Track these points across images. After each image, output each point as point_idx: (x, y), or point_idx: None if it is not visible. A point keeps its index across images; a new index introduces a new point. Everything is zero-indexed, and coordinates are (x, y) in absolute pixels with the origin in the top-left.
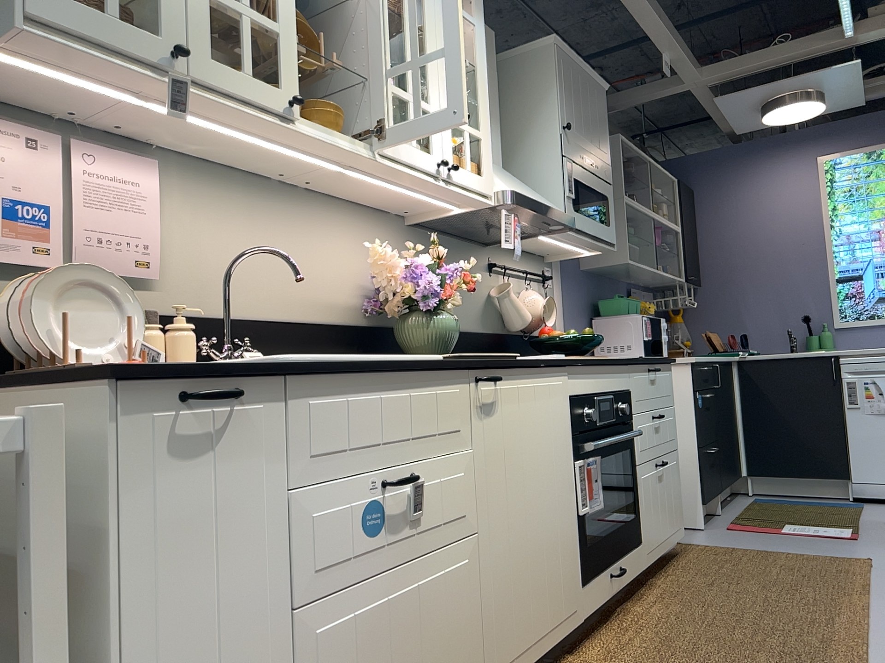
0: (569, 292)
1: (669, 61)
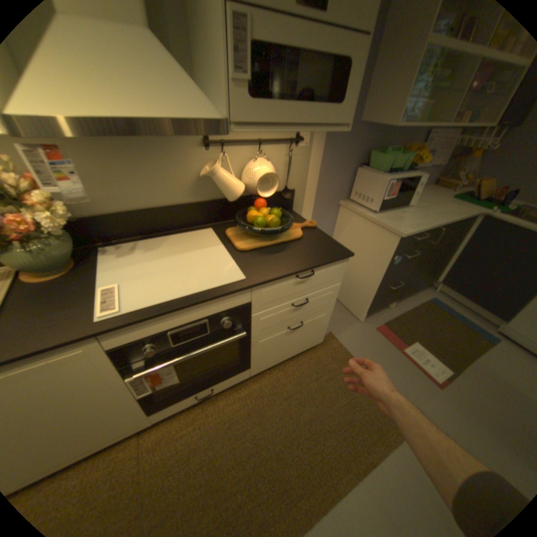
0: (332, 147)
1: None
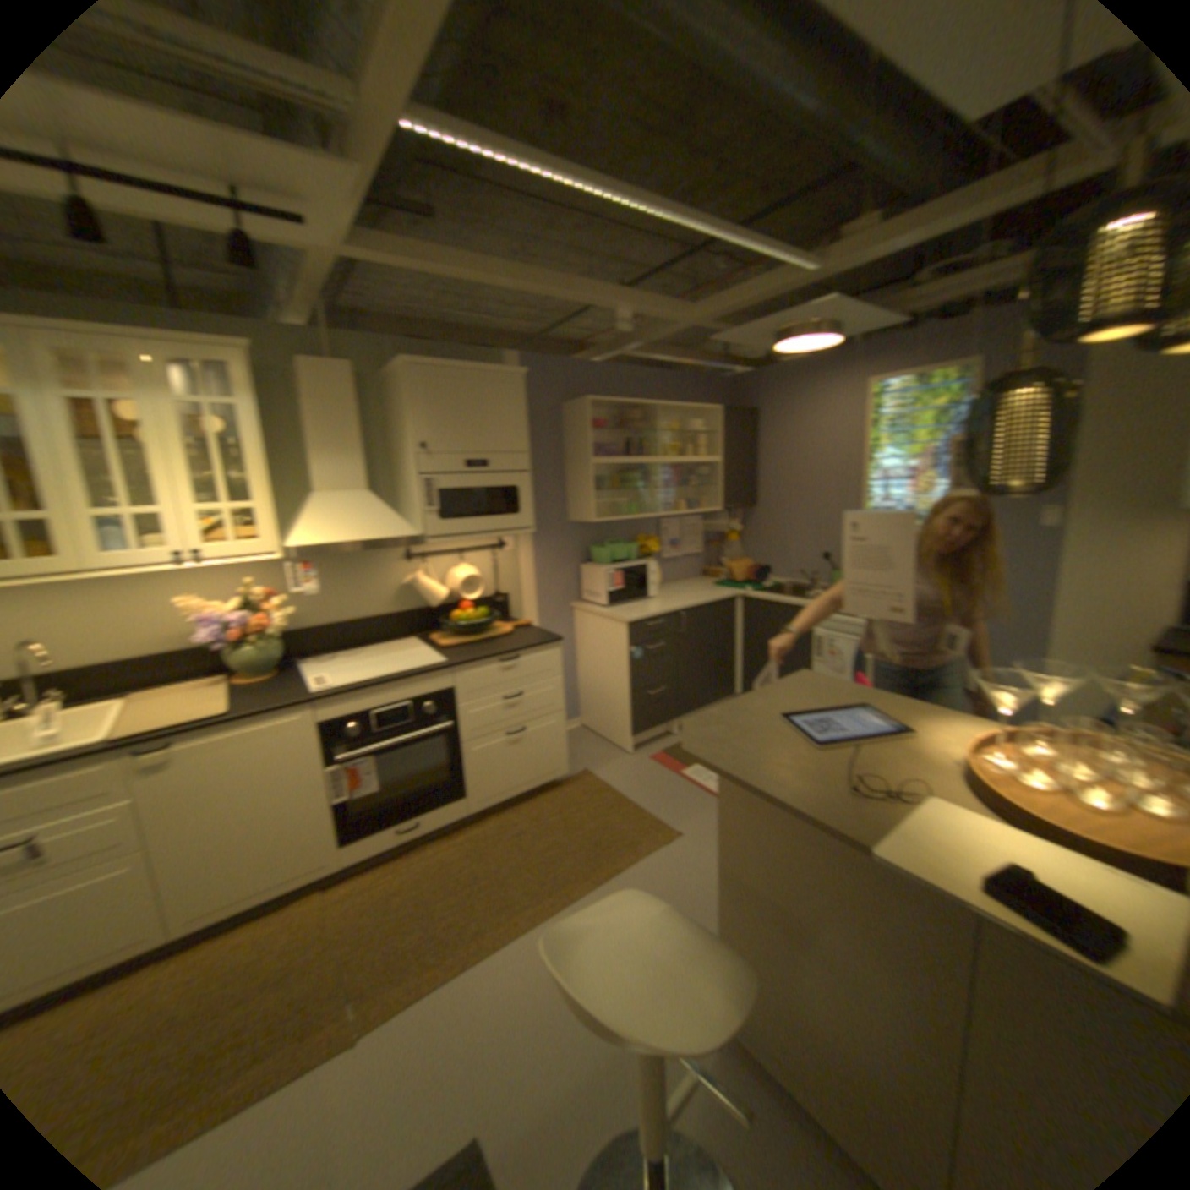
0: (540, 548)
1: (626, 313)
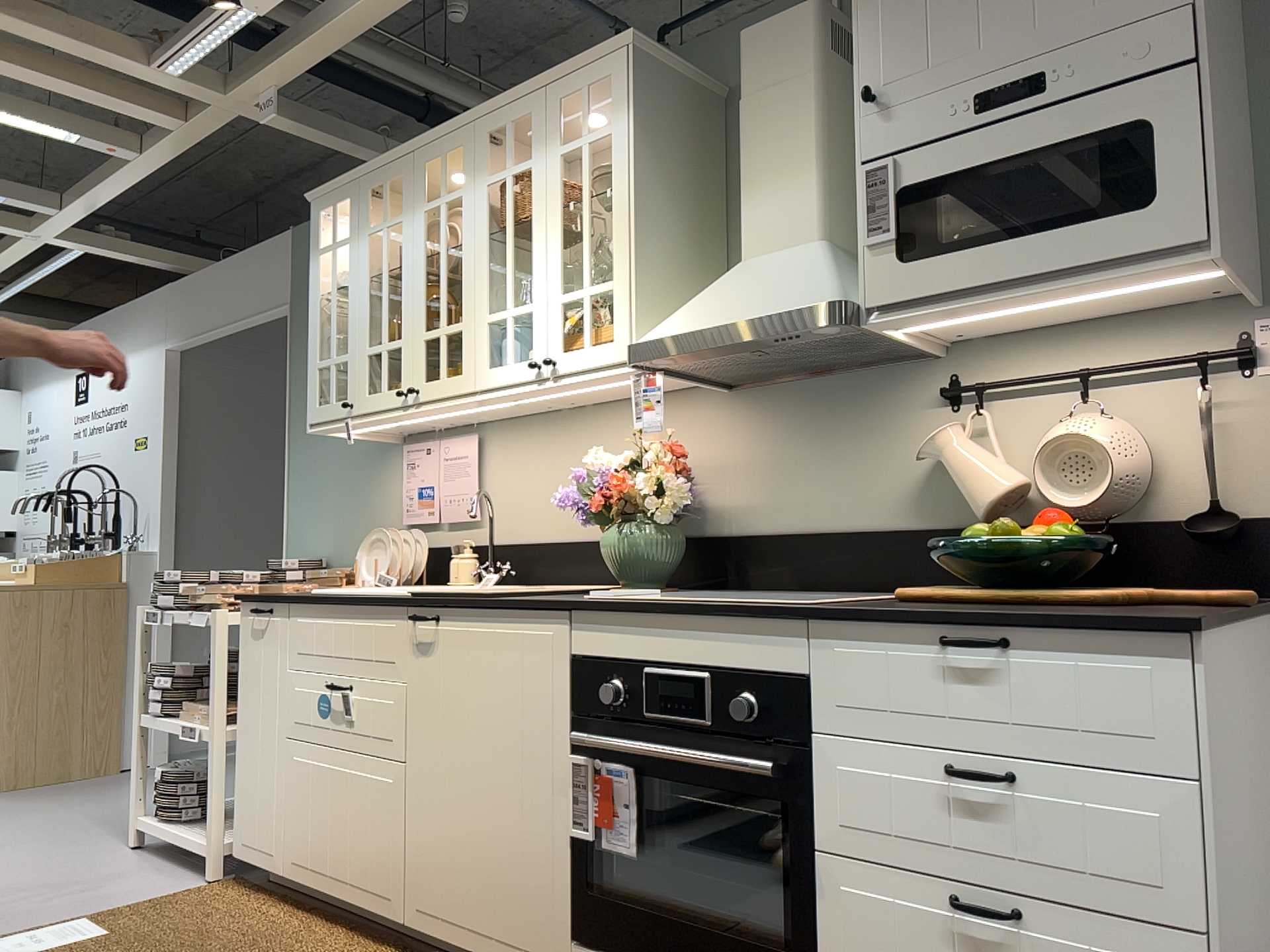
0: None
1: None
